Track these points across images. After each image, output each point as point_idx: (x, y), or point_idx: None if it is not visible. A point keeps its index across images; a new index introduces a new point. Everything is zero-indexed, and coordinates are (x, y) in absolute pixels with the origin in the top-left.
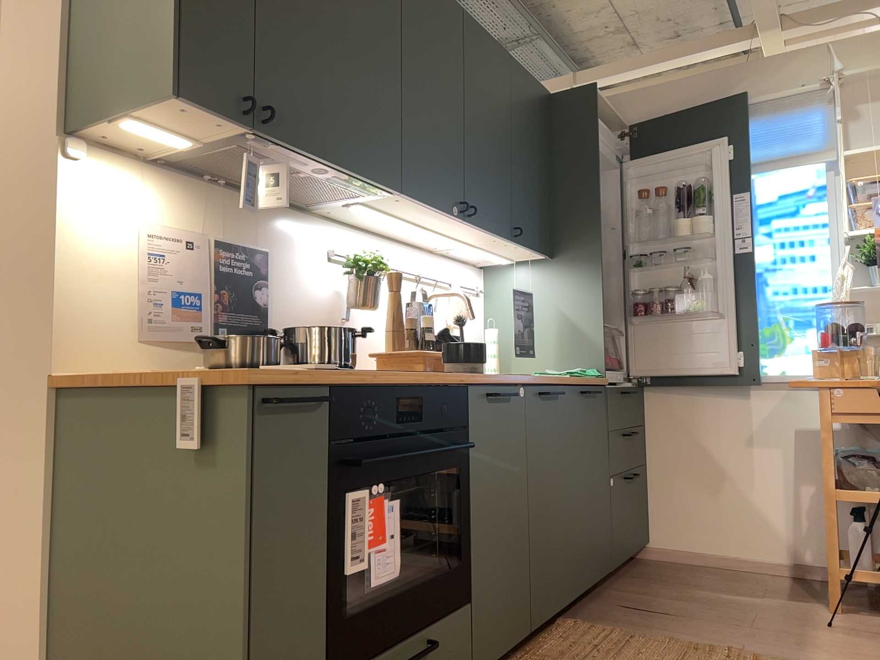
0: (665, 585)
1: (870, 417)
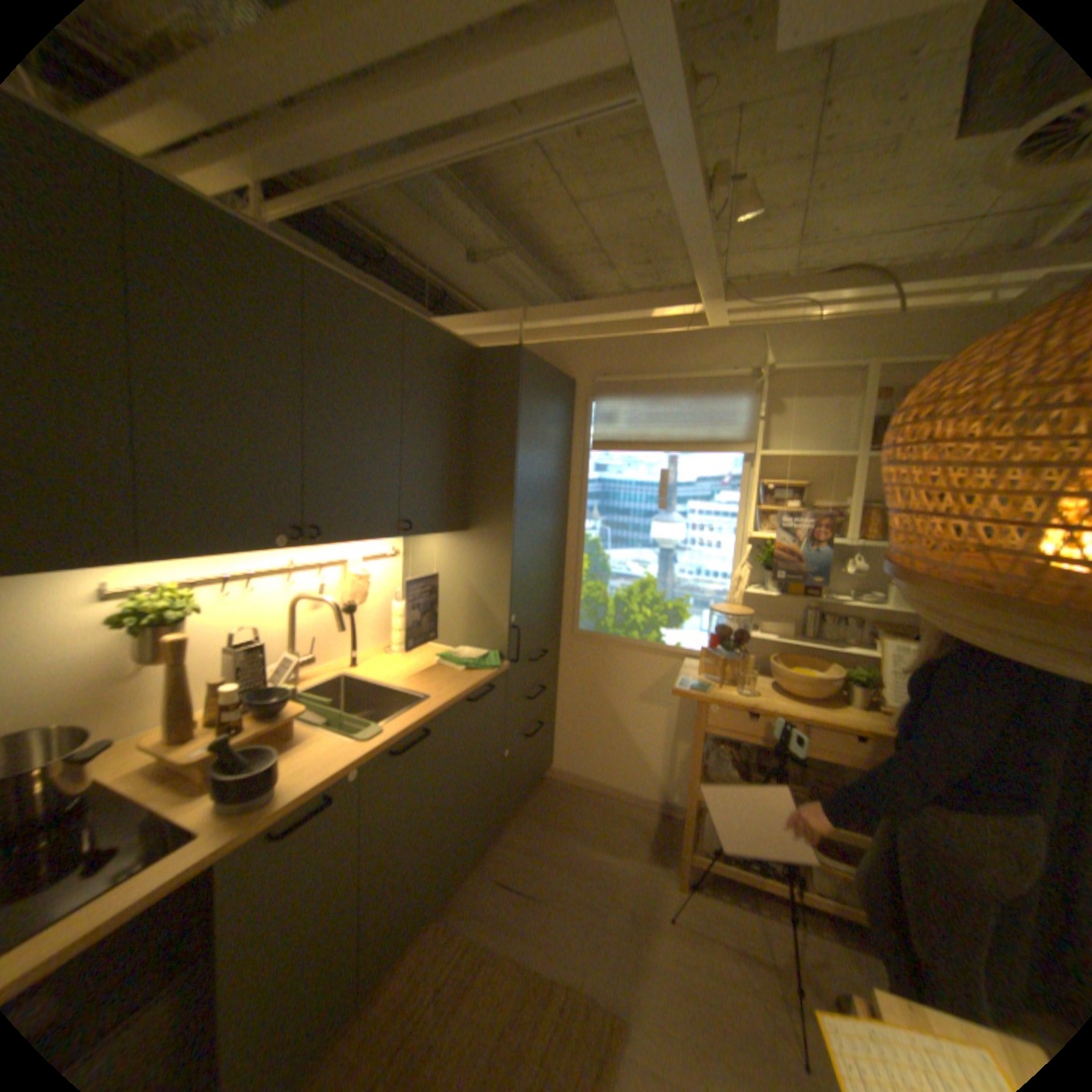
0: (548, 835)
1: (739, 737)
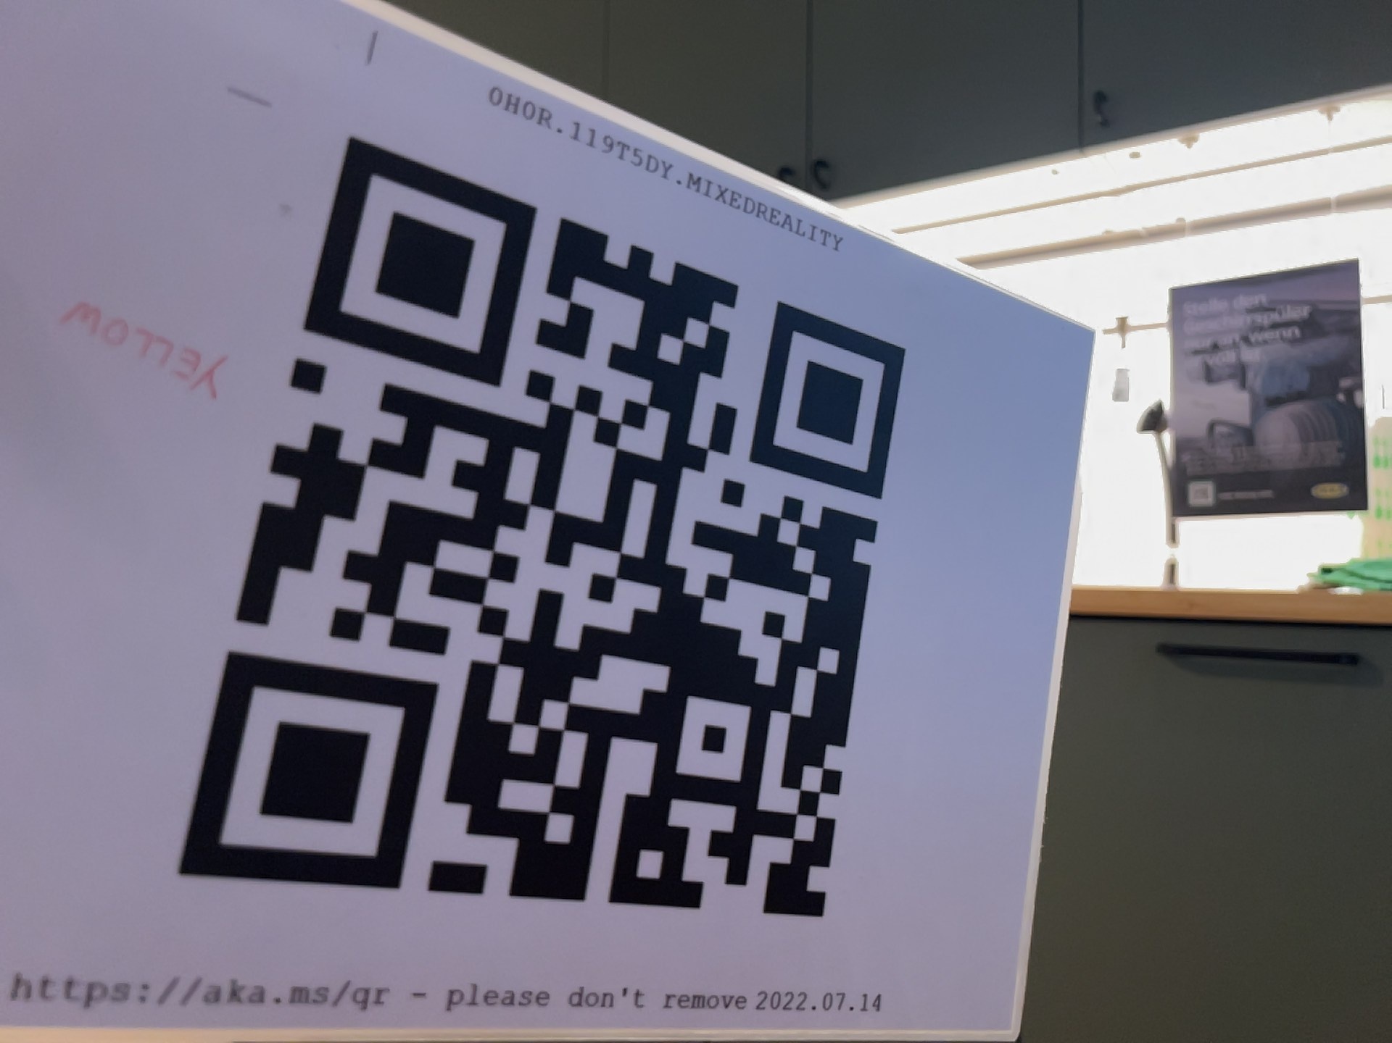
0: None
1: None
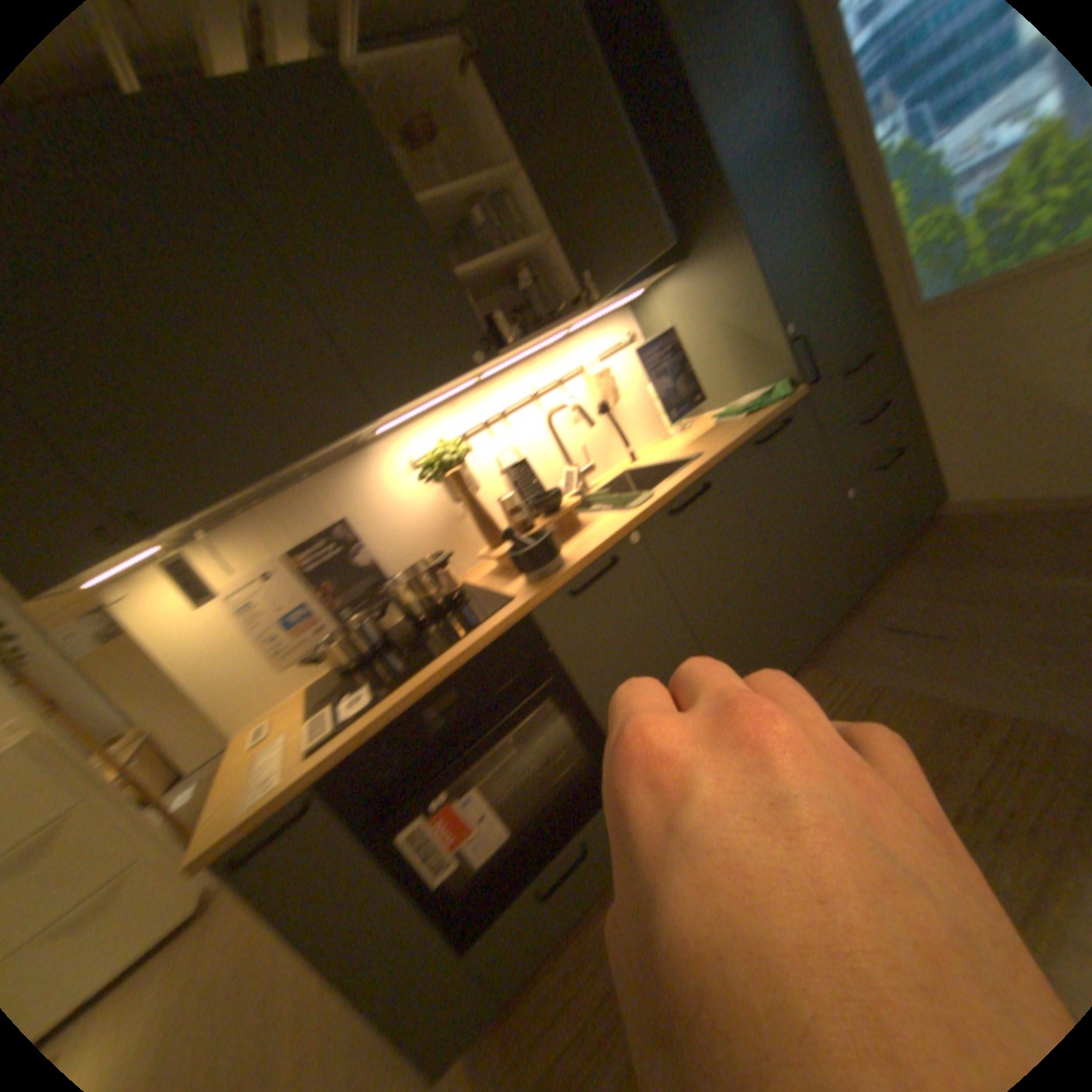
0: (957, 571)
1: None
